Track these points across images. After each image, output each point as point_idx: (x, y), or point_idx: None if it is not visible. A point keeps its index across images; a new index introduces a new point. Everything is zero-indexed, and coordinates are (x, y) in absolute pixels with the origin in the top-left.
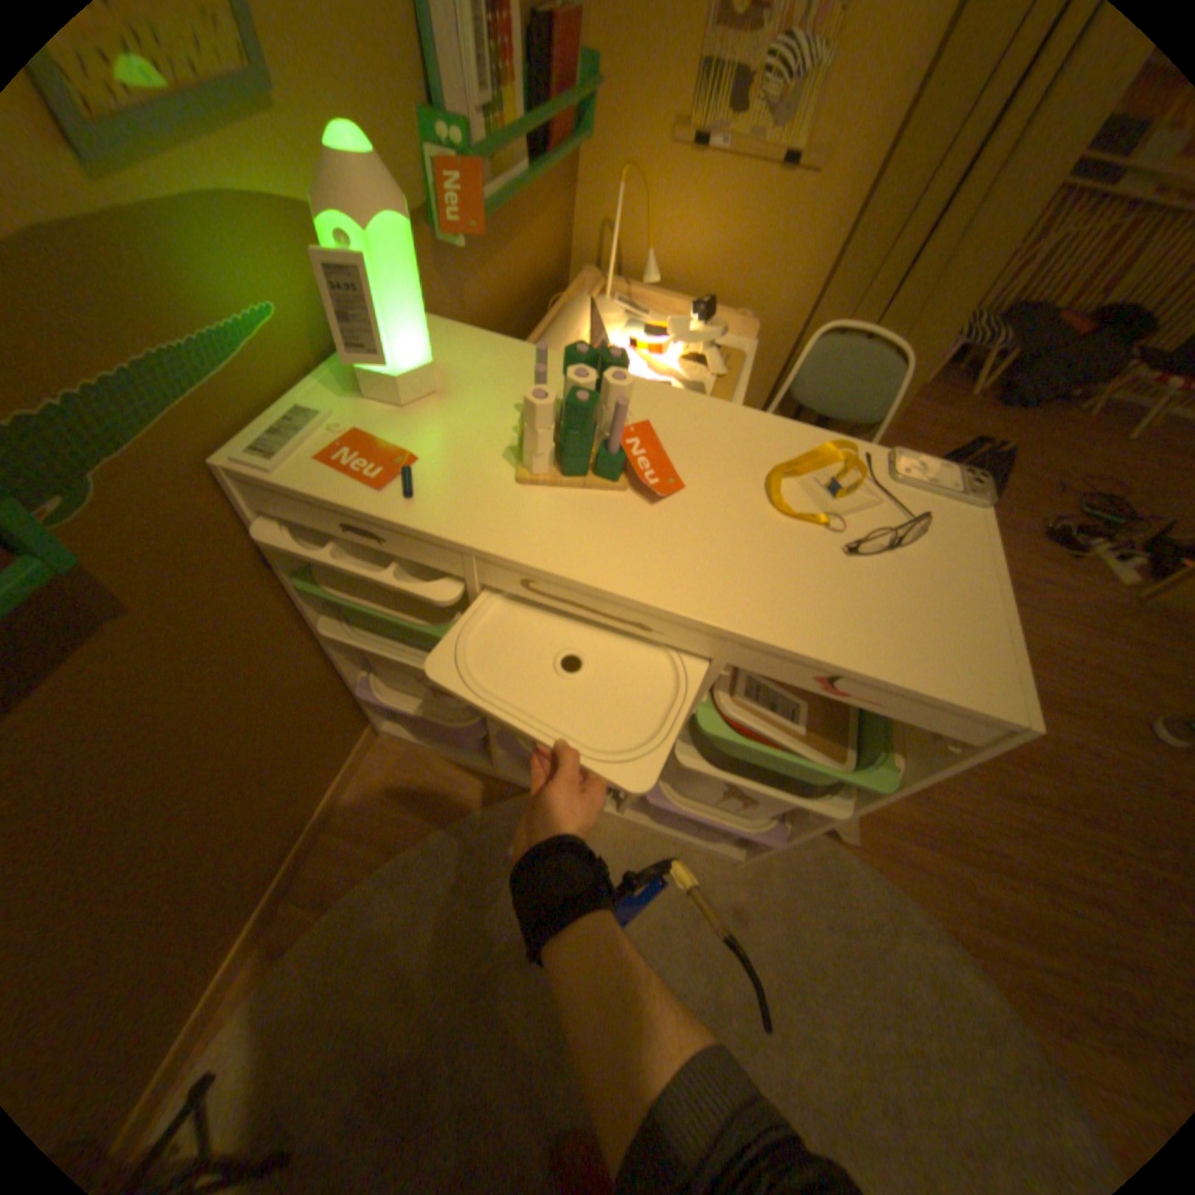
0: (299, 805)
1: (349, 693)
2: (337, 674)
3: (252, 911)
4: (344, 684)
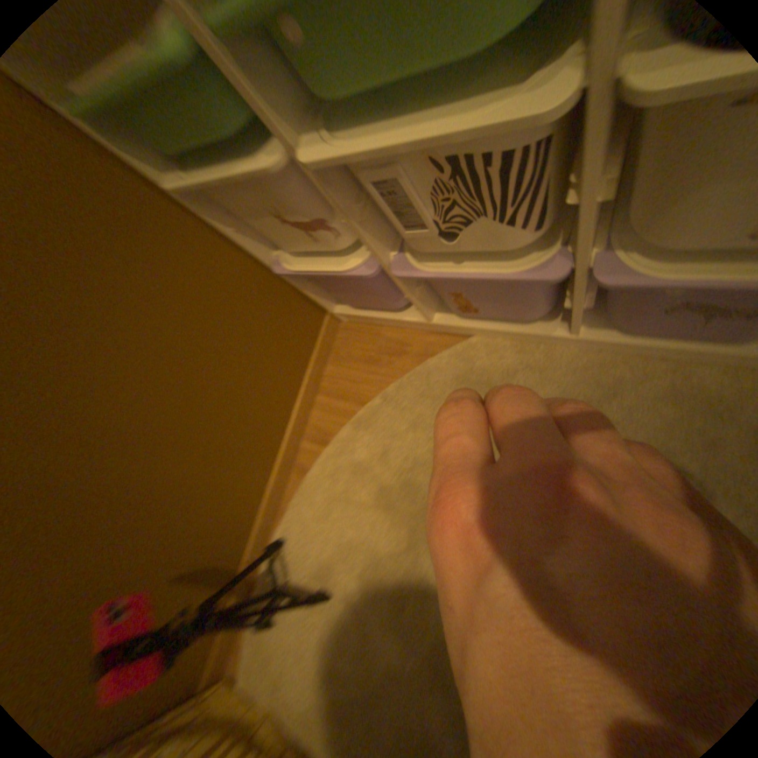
0: (283, 375)
1: (285, 282)
2: (256, 261)
3: (281, 447)
4: (272, 272)
